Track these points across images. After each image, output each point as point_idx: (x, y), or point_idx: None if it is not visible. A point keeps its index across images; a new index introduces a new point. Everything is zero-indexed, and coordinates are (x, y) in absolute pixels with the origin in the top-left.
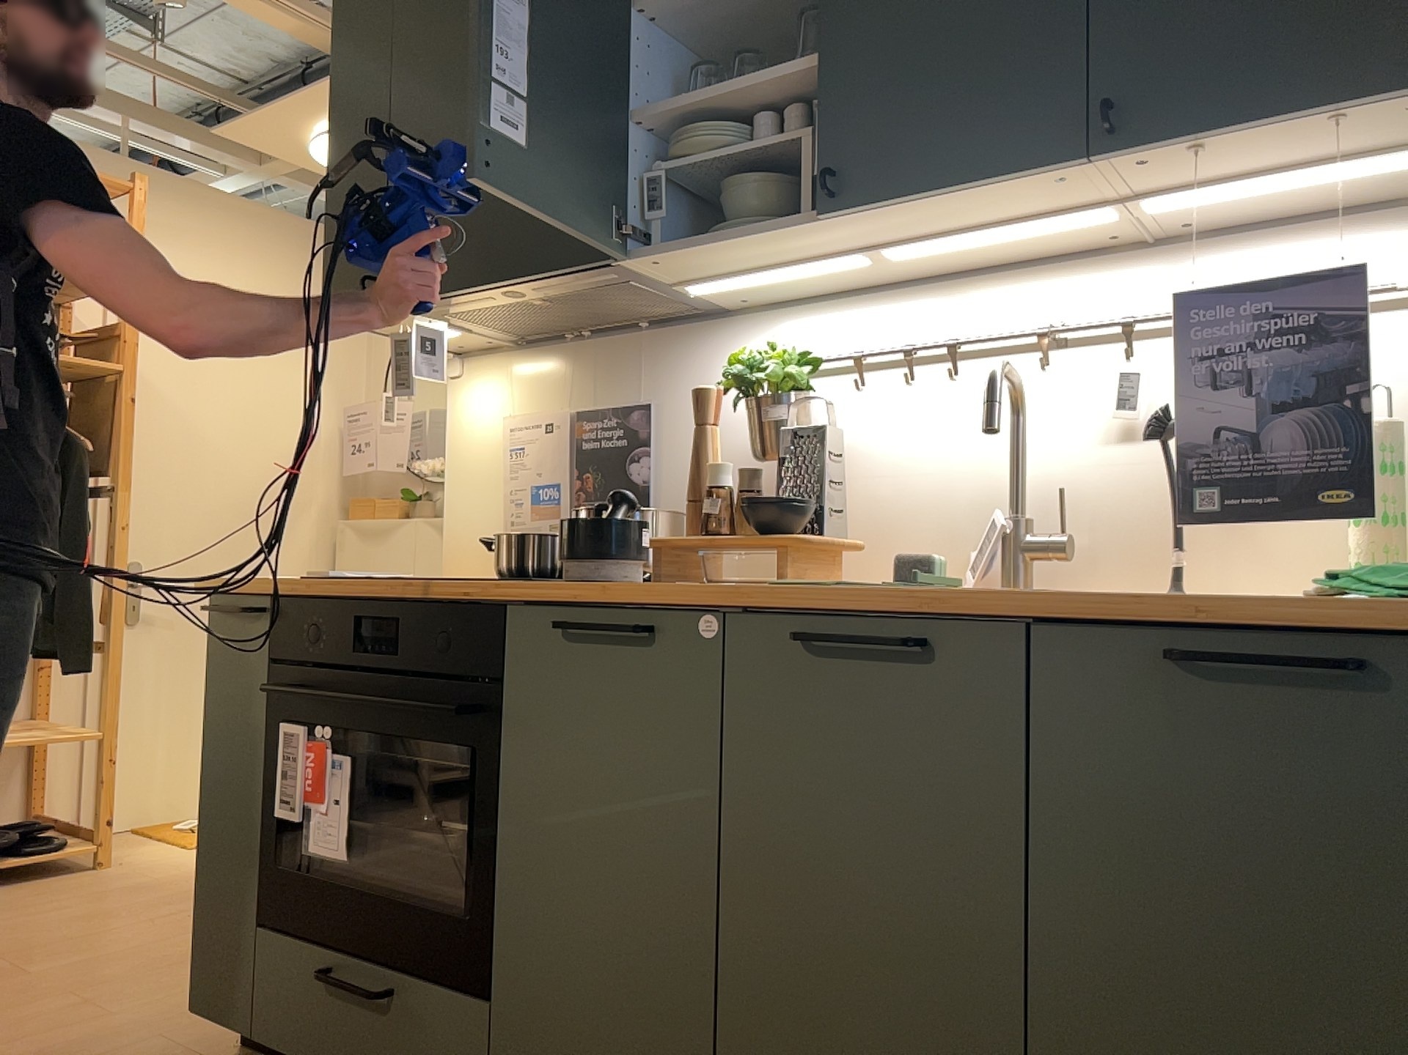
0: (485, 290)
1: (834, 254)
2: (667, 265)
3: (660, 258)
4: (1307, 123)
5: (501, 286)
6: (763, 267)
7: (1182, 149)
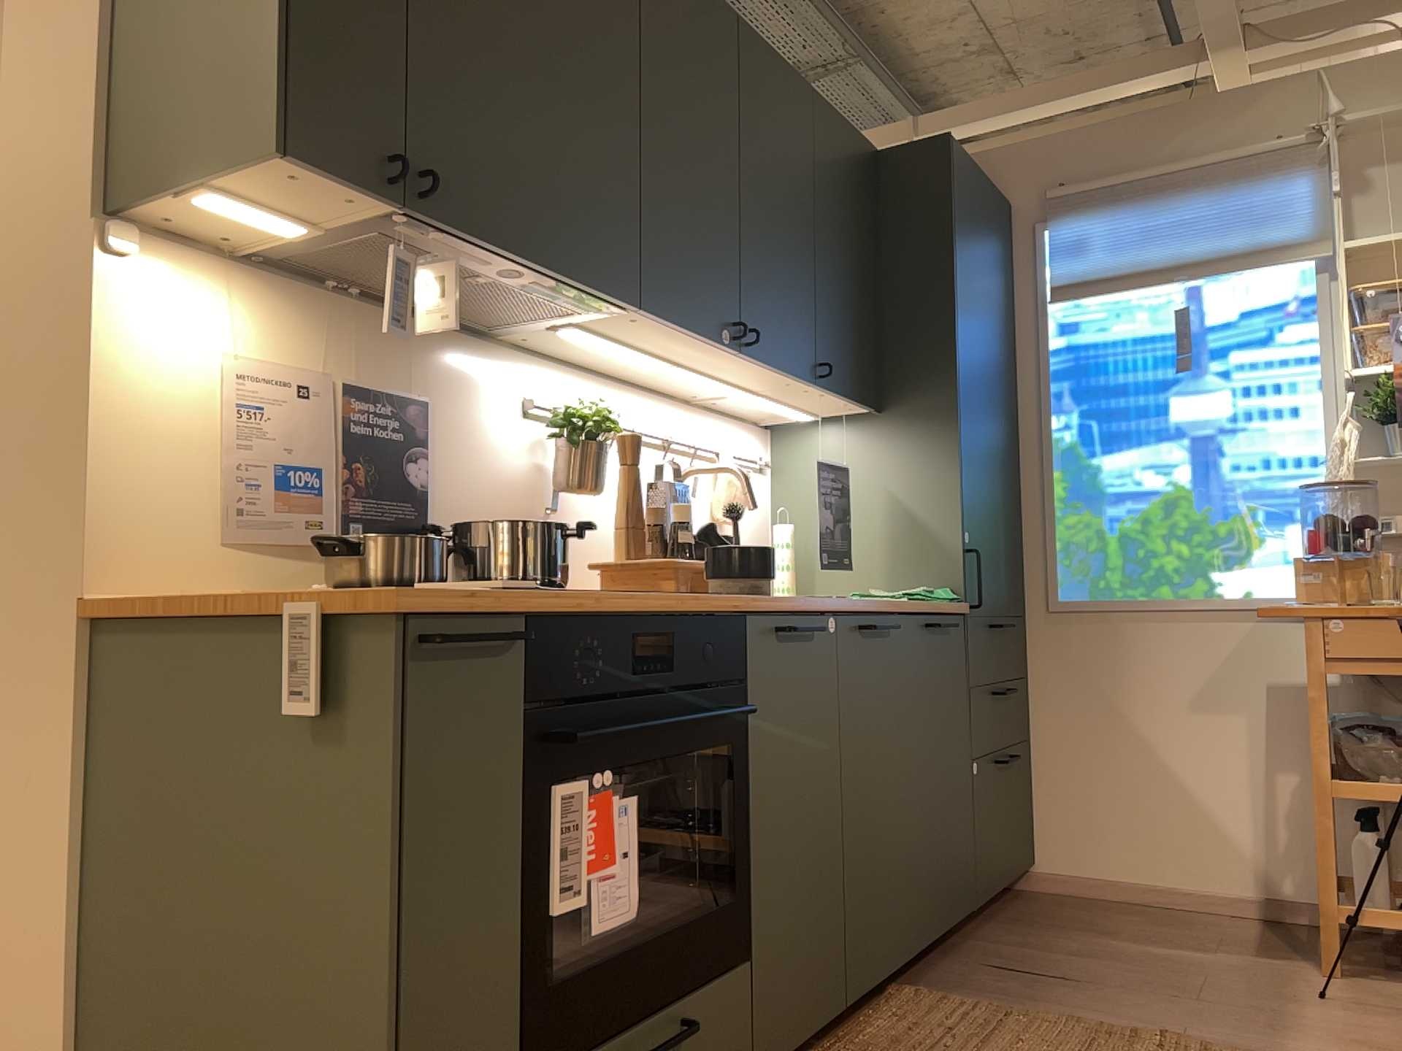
0: (513, 260)
1: (665, 355)
2: (624, 319)
3: (641, 318)
4: (846, 400)
5: (534, 267)
6: (629, 342)
7: (825, 391)
